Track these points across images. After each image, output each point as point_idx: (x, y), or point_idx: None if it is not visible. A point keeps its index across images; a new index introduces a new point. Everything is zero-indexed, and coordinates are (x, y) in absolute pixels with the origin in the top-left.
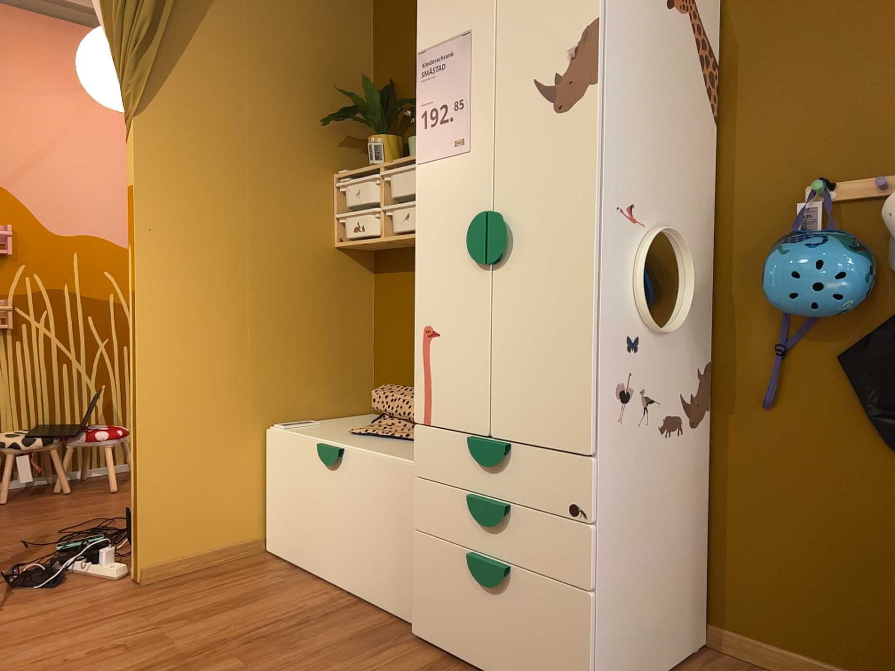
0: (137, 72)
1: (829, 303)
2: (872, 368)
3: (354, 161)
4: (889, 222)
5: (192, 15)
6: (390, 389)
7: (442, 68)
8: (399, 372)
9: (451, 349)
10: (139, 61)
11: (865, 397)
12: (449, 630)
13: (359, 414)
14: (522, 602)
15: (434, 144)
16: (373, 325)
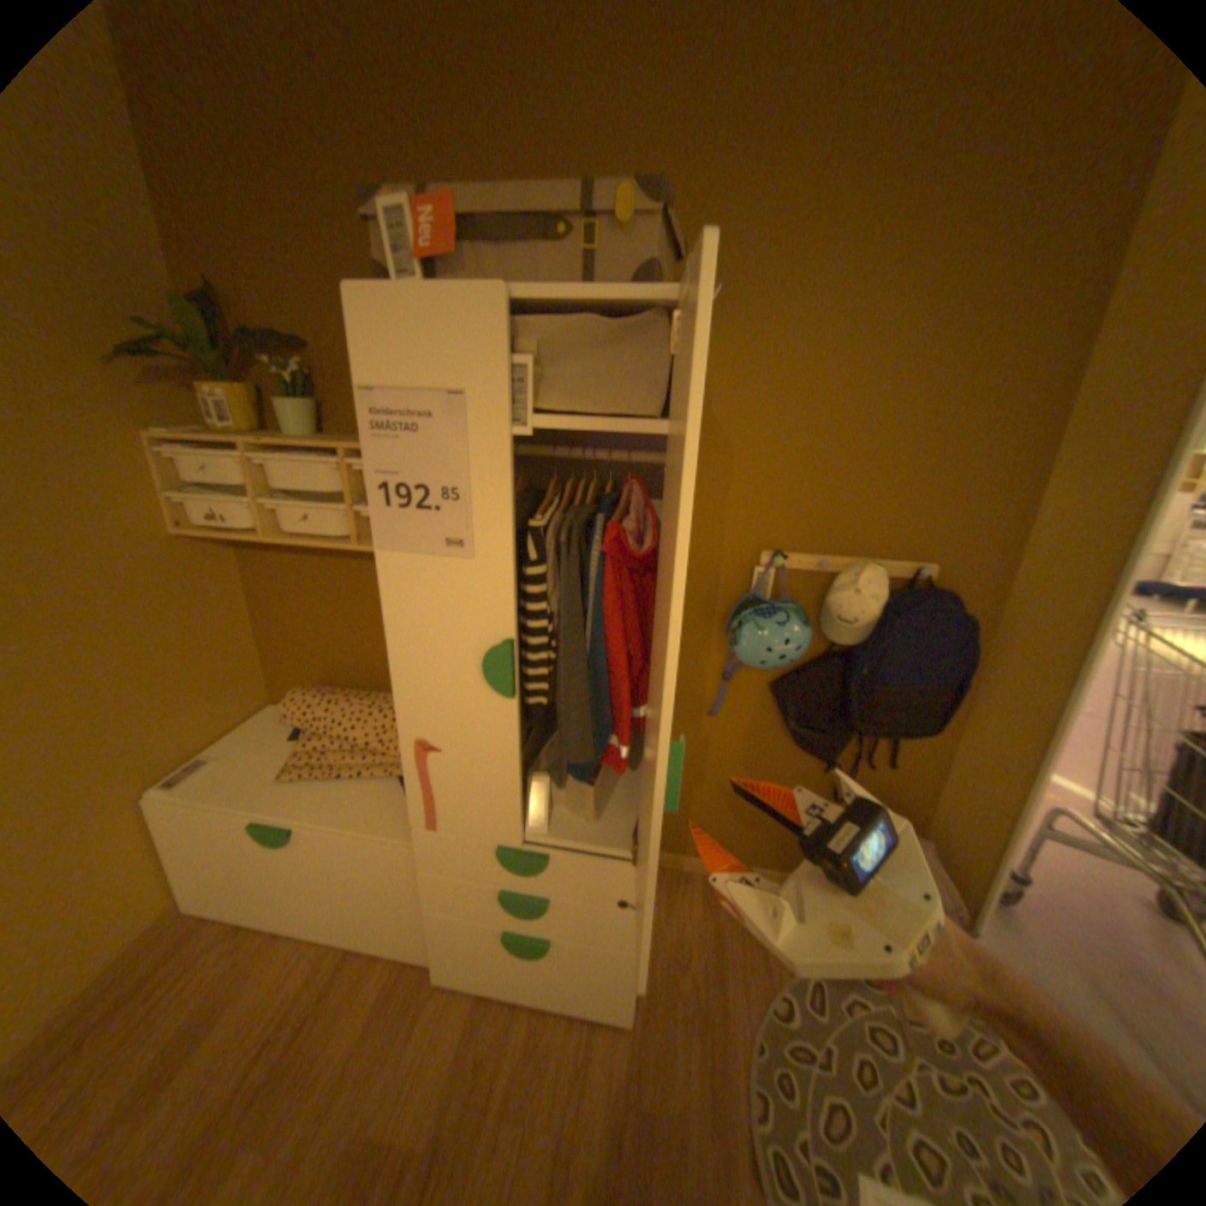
0: None
1: (784, 666)
2: (797, 699)
3: (167, 405)
4: (838, 610)
5: None
6: (305, 702)
7: (412, 429)
8: (302, 665)
9: (461, 770)
10: None
11: (788, 718)
12: (479, 983)
13: (255, 712)
14: (564, 964)
15: (408, 534)
16: (247, 612)
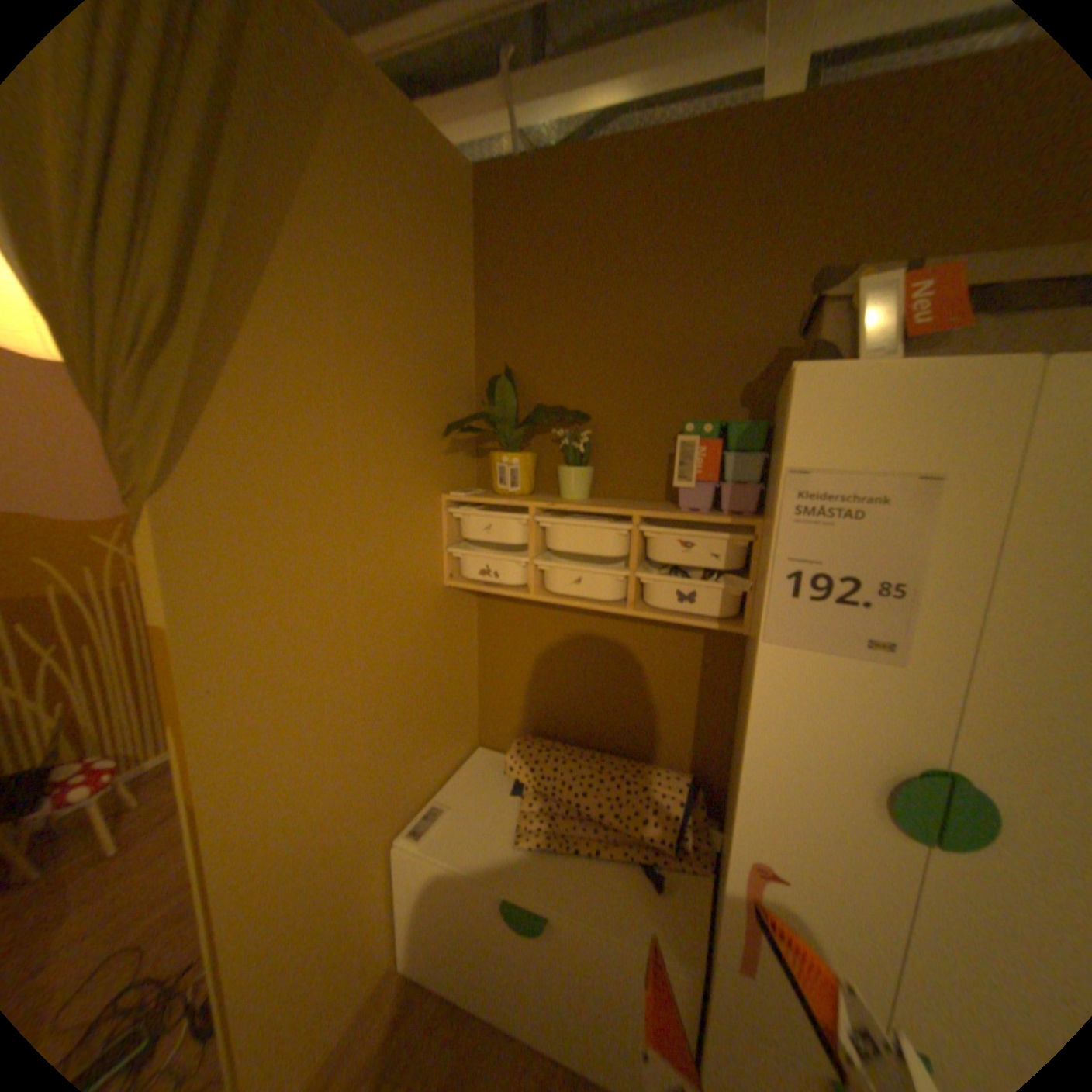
0: (137, 399)
1: None
2: None
3: (460, 470)
4: None
5: (238, 264)
6: (532, 755)
7: (856, 514)
8: (519, 711)
9: (815, 912)
10: (140, 376)
11: None
12: None
13: (469, 753)
14: None
15: (814, 628)
16: (478, 654)
